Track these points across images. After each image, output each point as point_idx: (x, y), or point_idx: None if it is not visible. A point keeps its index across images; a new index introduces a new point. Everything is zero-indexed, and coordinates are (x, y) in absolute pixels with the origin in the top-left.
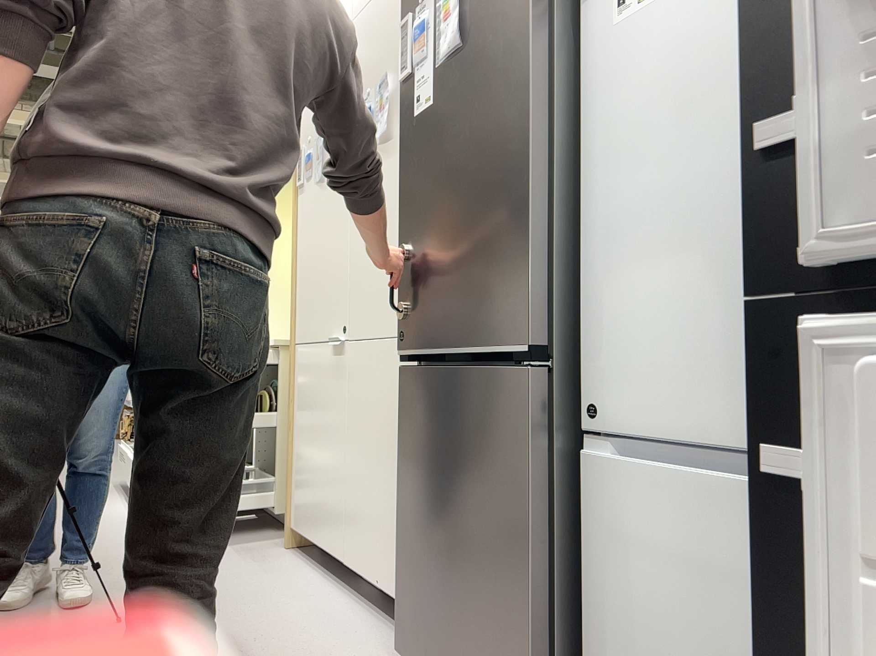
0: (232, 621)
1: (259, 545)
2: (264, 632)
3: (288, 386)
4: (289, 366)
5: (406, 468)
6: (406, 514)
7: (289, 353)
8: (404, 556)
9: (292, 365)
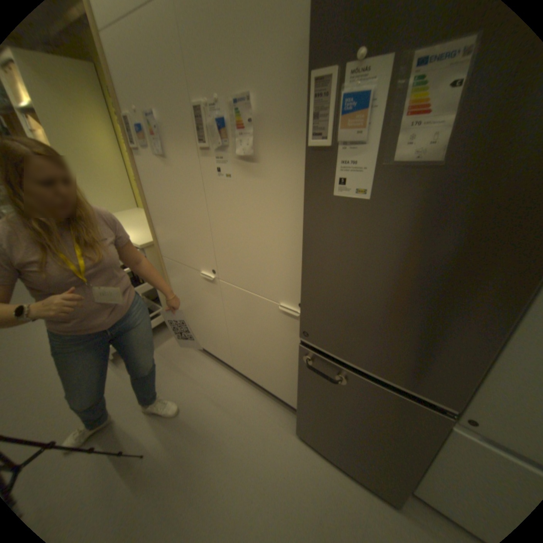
0: (200, 426)
1: (169, 344)
2: (221, 430)
3: (164, 277)
4: (161, 267)
5: (307, 388)
6: (306, 402)
7: (159, 260)
8: (302, 410)
9: (164, 267)
